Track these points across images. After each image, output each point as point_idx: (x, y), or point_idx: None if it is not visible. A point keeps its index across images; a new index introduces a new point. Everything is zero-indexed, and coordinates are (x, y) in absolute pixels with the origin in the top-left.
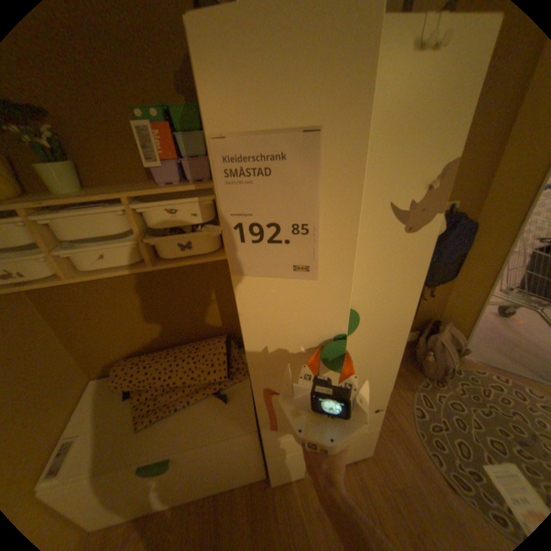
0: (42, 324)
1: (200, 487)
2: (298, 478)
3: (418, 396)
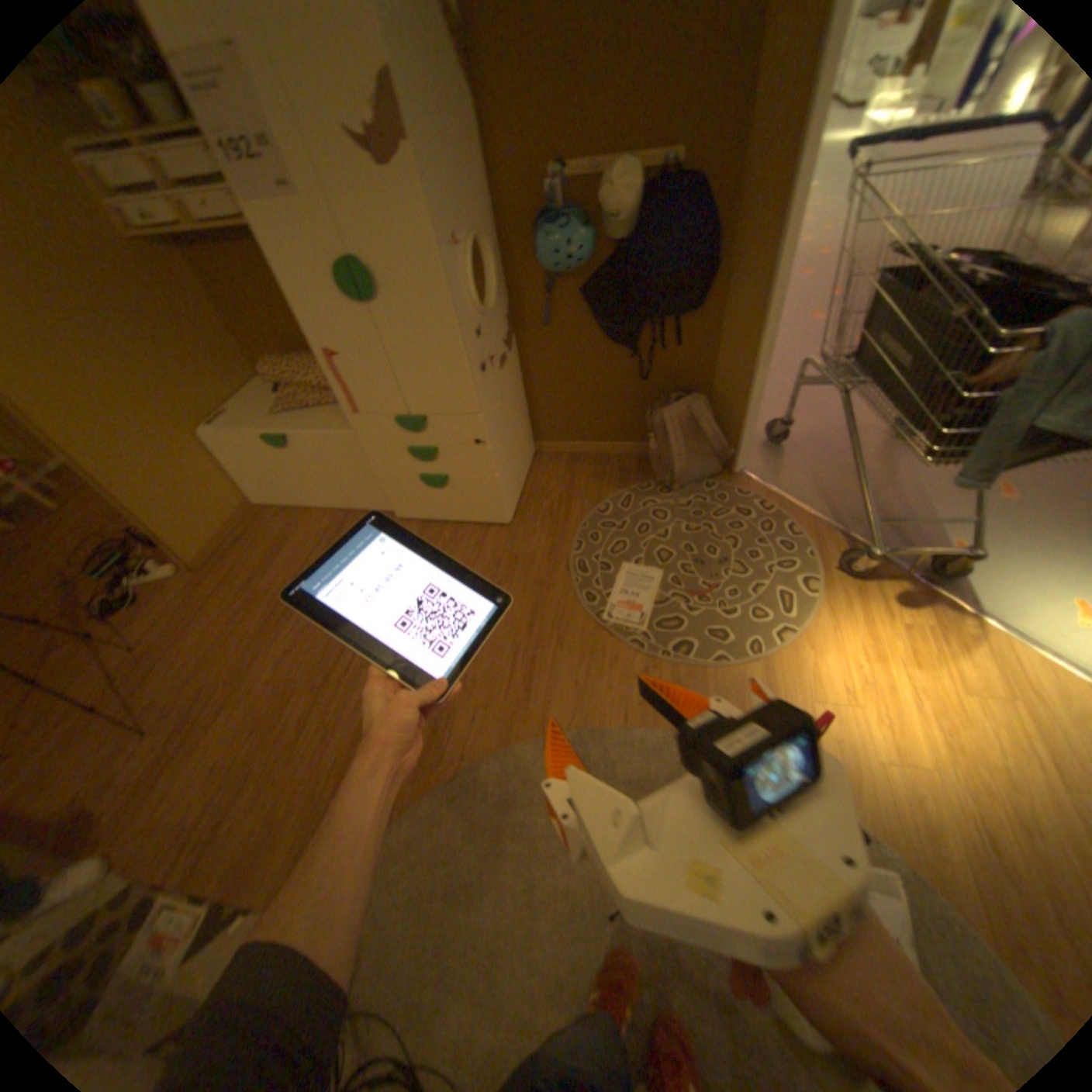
0: (197, 295)
1: (329, 494)
2: (422, 518)
3: (620, 494)
